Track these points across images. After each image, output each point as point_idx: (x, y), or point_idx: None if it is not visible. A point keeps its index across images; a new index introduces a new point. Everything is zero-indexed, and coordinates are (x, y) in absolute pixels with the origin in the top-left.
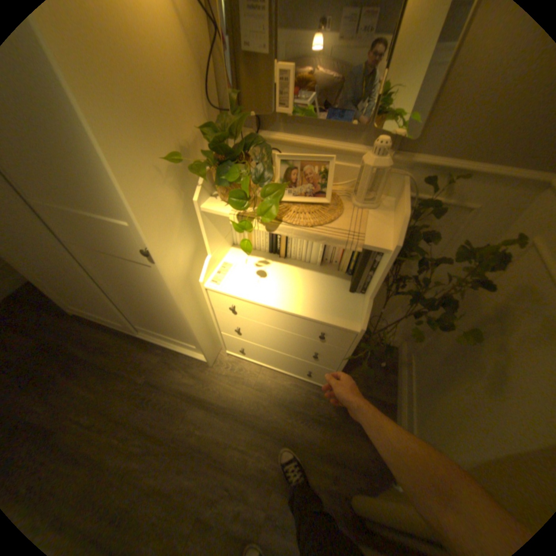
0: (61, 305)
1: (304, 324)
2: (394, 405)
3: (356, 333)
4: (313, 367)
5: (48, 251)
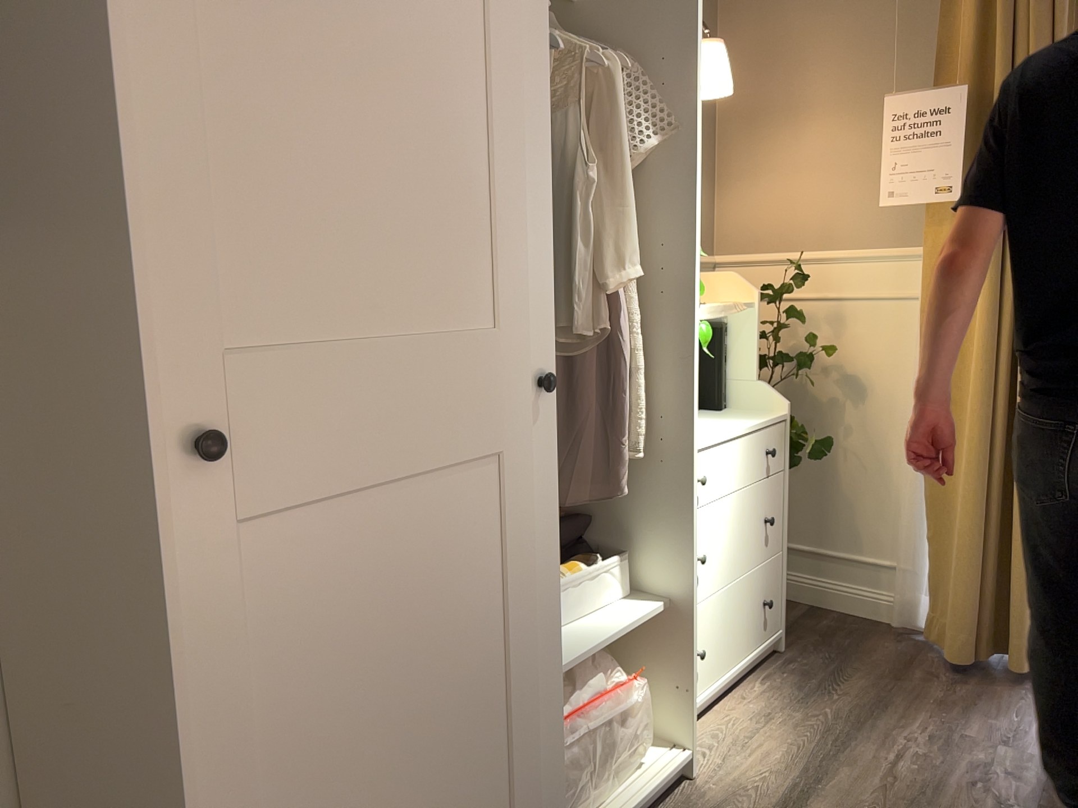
0: None
1: (750, 448)
2: (807, 602)
3: (780, 420)
4: (762, 574)
5: (478, 514)
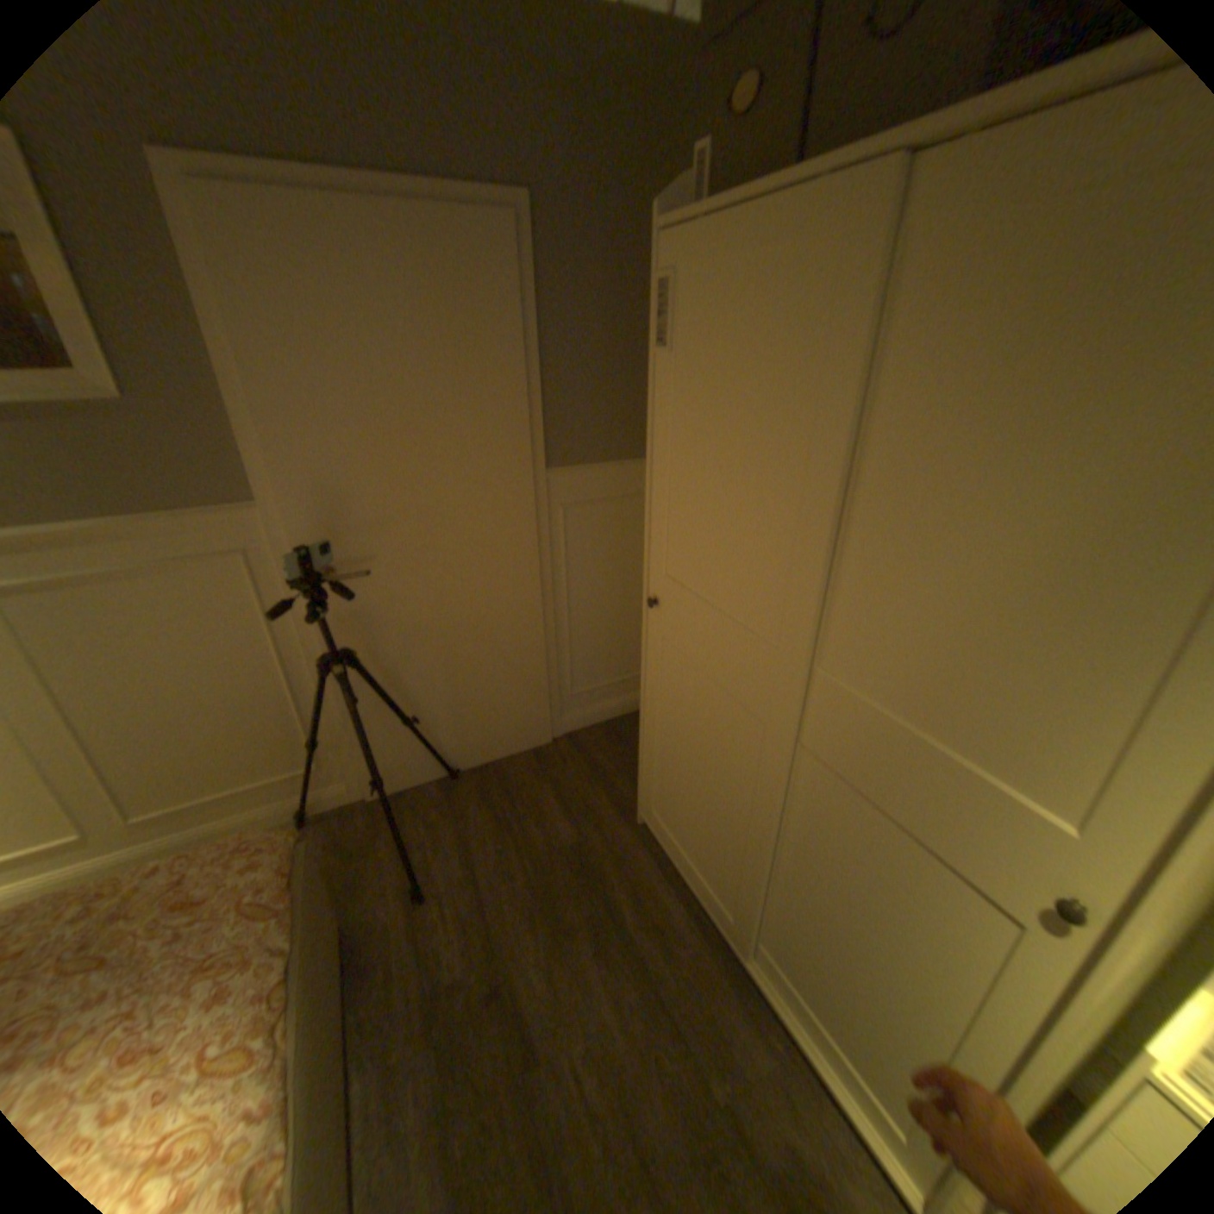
0: (641, 800)
1: None
2: None
3: None
4: None
5: (743, 738)
